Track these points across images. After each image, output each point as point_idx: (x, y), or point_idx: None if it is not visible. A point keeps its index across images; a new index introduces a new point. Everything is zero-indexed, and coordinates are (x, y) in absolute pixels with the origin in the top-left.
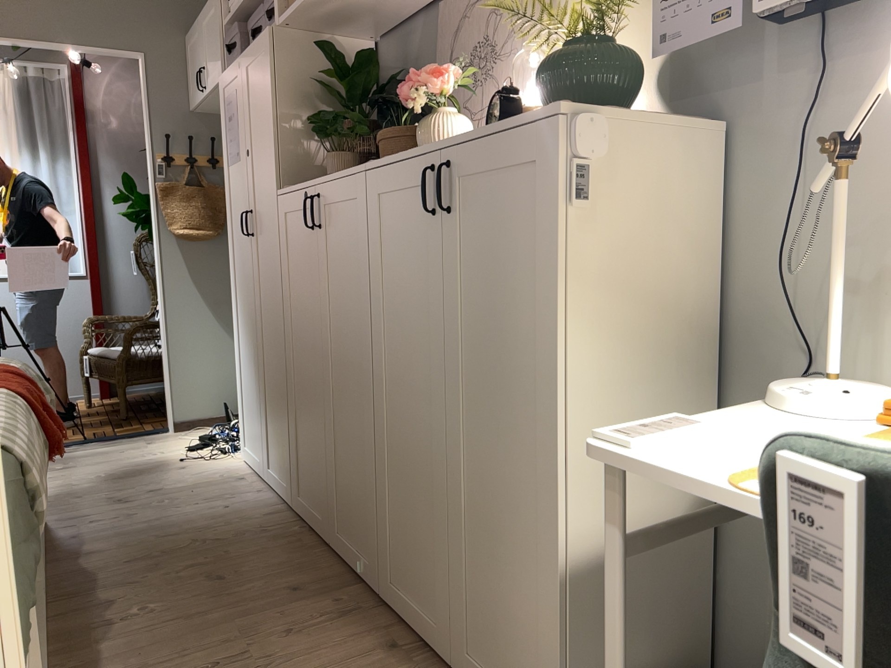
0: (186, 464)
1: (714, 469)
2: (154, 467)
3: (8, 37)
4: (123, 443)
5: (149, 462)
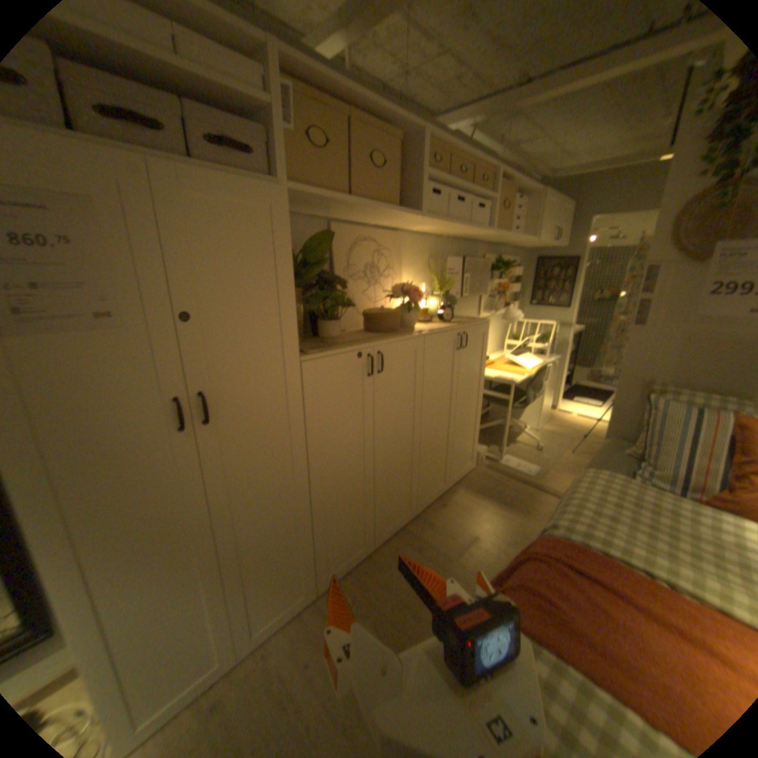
0: None
1: (513, 377)
2: None
3: None
4: None
5: None
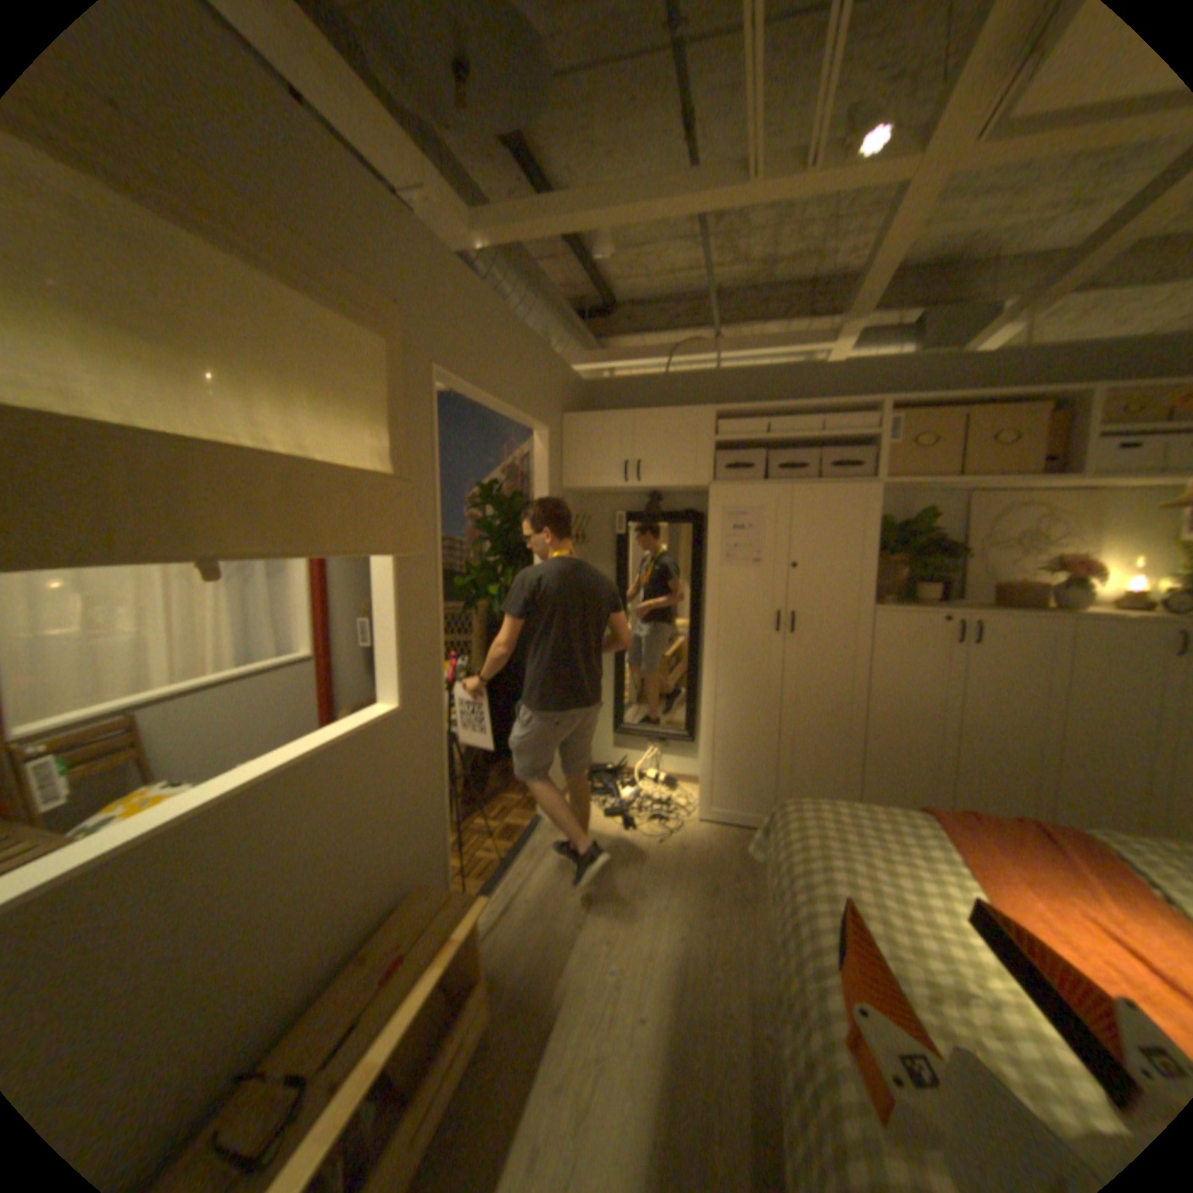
0: (672, 846)
1: None
2: (662, 861)
3: (488, 399)
4: (541, 851)
5: (639, 859)
